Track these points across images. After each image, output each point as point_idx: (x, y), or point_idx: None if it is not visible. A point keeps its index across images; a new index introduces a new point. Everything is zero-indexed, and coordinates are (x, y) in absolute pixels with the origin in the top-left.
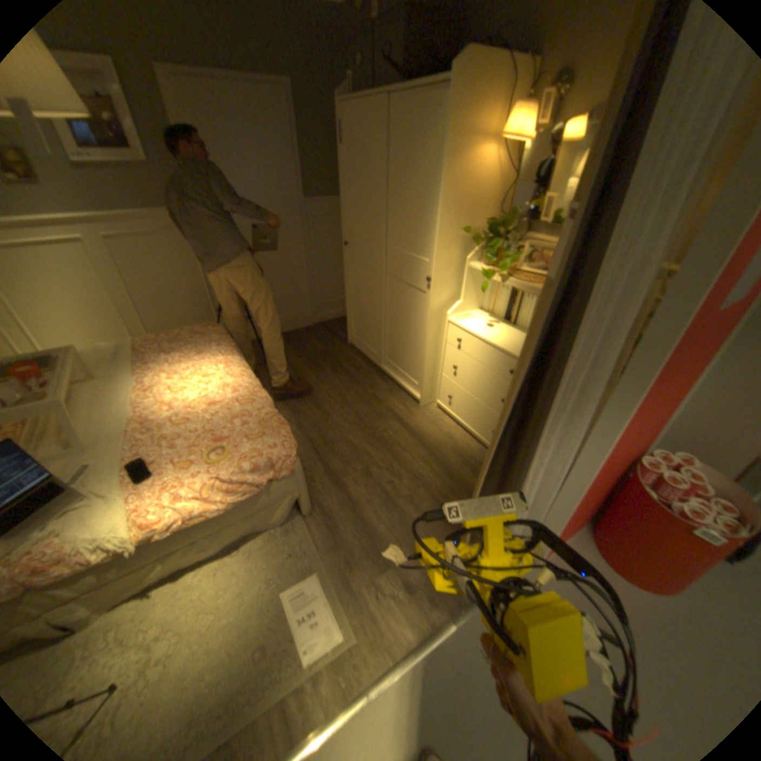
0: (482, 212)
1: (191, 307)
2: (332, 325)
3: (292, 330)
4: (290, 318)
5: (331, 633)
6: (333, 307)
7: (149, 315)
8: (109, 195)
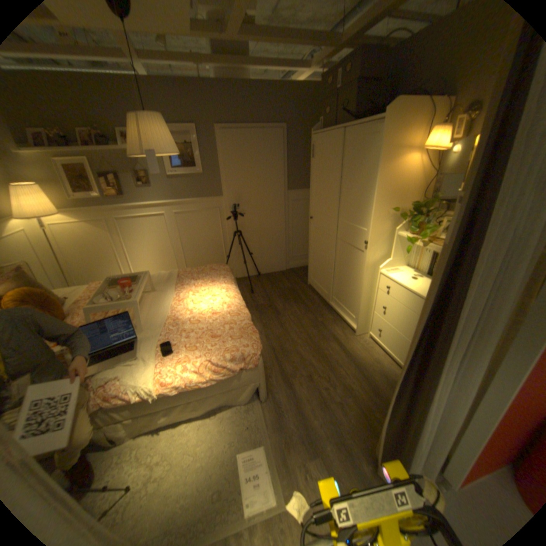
0: (409, 197)
1: (212, 254)
2: (298, 271)
3: (271, 272)
4: (270, 264)
5: (267, 494)
6: (300, 258)
7: (189, 257)
8: (180, 191)
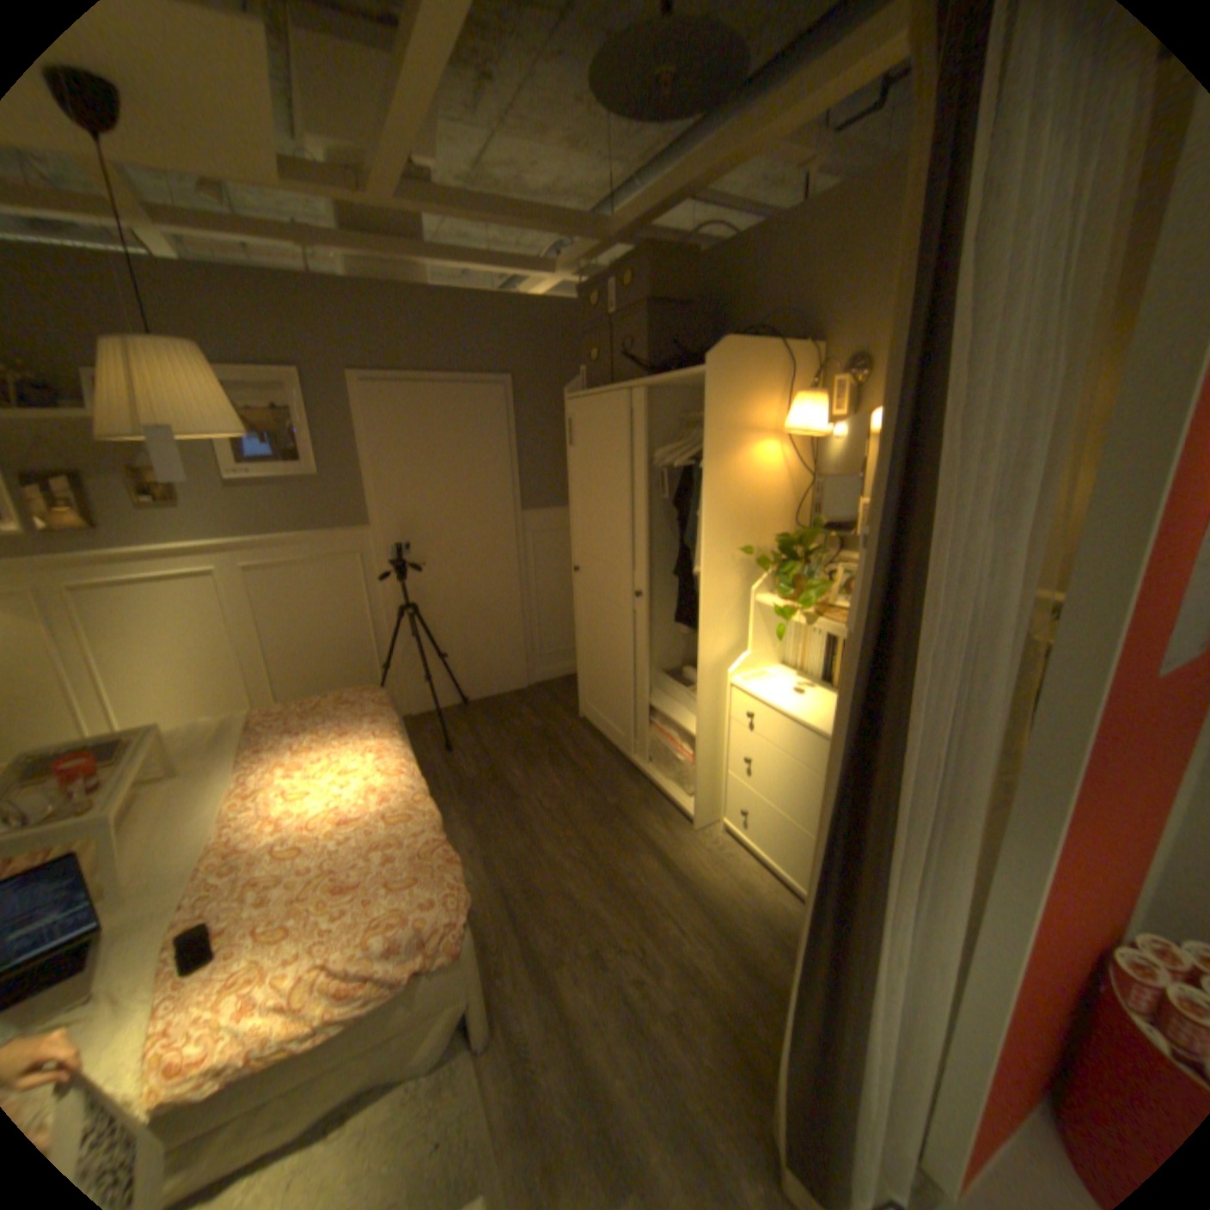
0: (769, 525)
1: (344, 662)
2: (556, 687)
3: (494, 694)
4: (492, 676)
5: None
6: (559, 658)
7: (282, 674)
8: (259, 516)
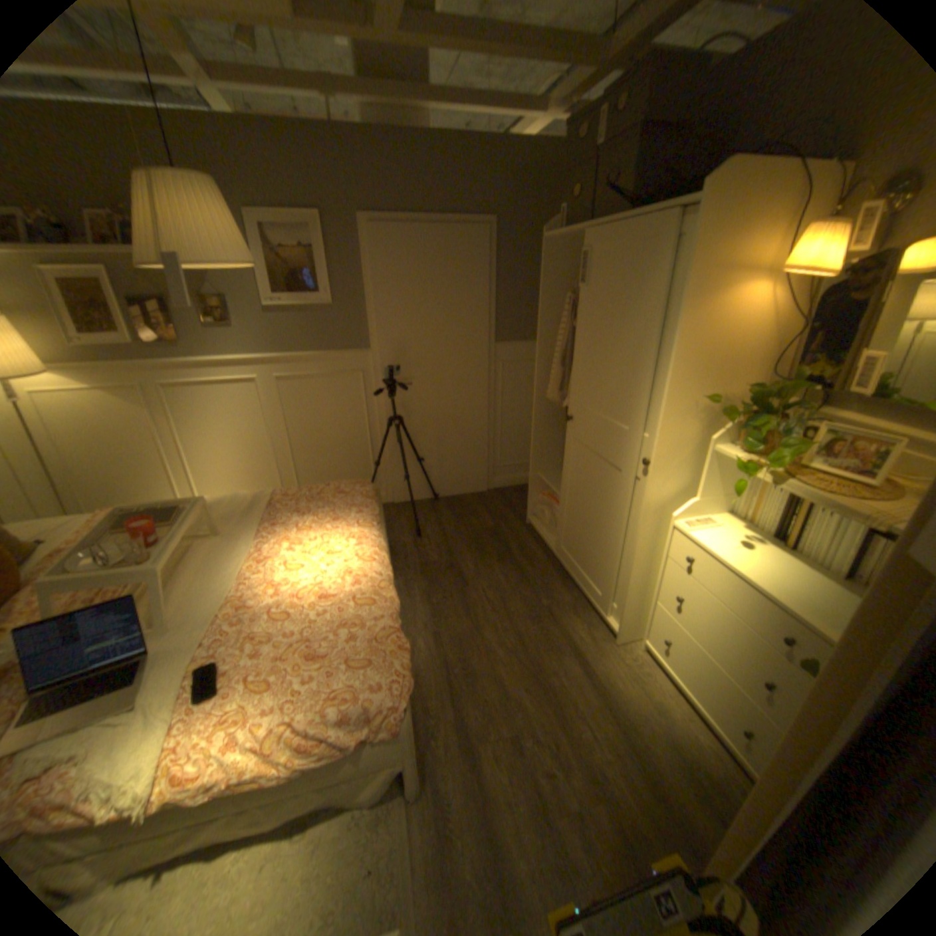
0: (742, 374)
1: (347, 457)
2: (510, 494)
3: (459, 493)
4: (459, 480)
5: None
6: (515, 470)
7: (303, 462)
8: (288, 337)
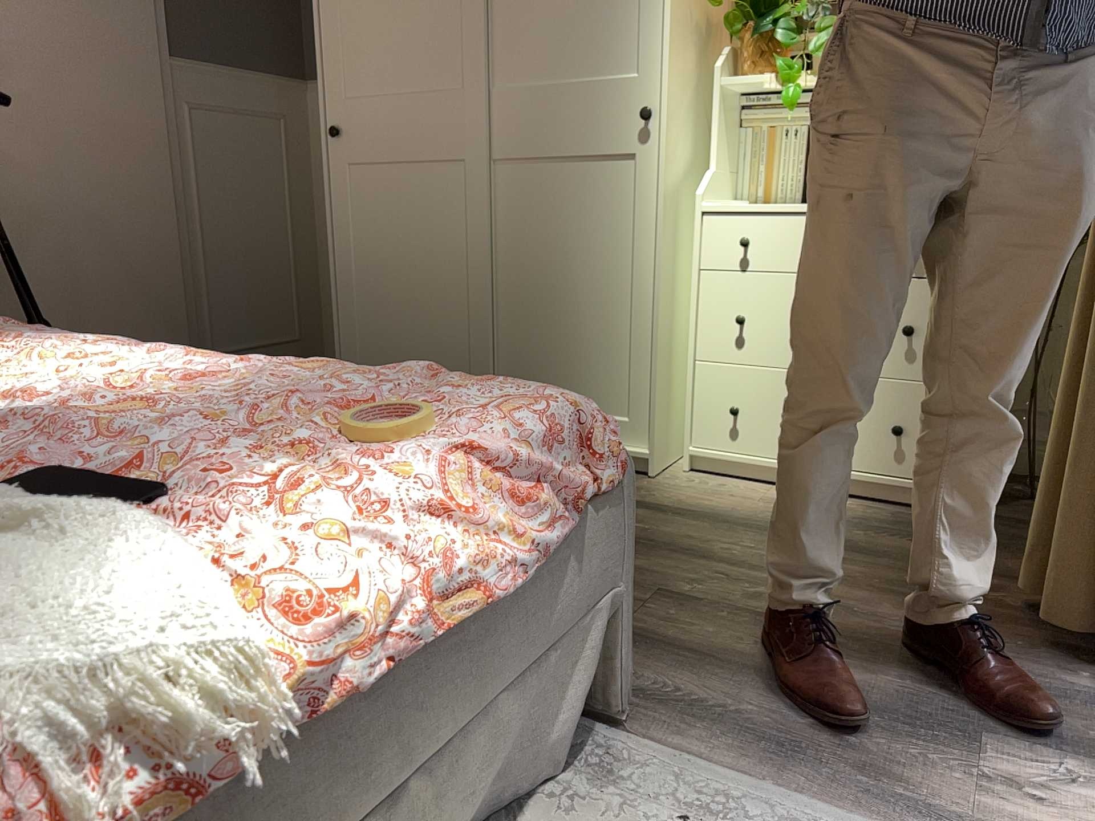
0: None
1: None
2: None
3: None
4: None
5: None
6: None
7: None
8: None
